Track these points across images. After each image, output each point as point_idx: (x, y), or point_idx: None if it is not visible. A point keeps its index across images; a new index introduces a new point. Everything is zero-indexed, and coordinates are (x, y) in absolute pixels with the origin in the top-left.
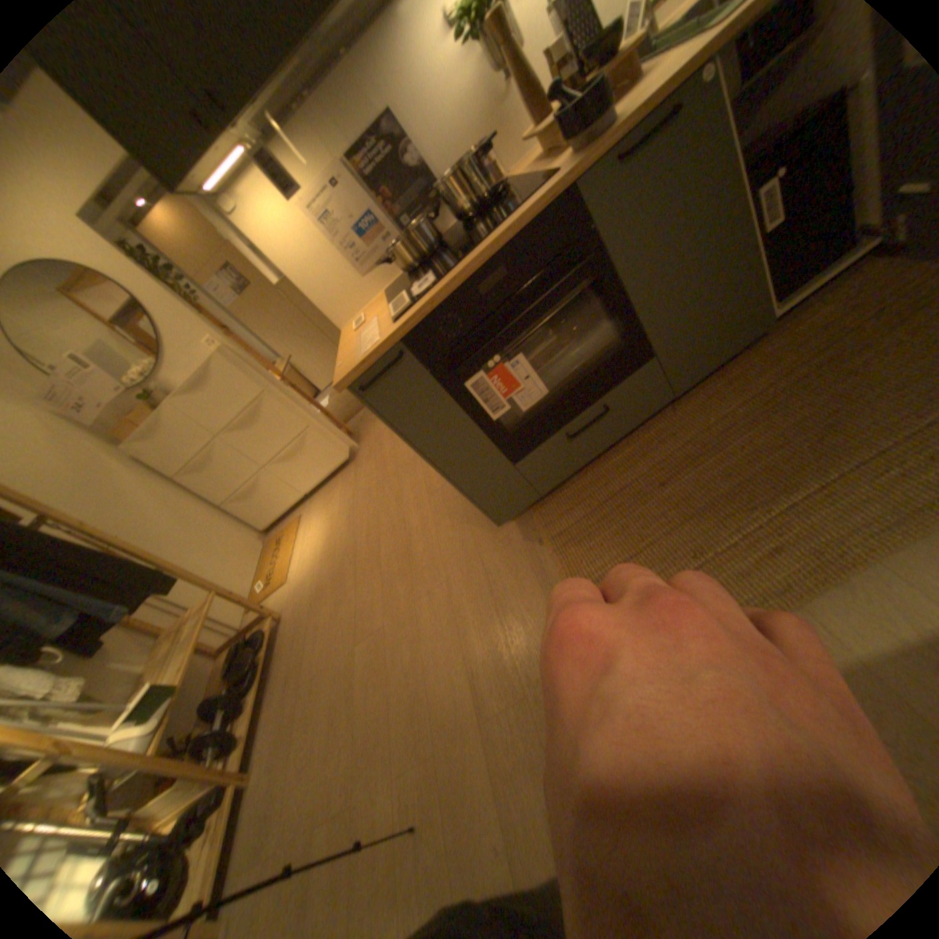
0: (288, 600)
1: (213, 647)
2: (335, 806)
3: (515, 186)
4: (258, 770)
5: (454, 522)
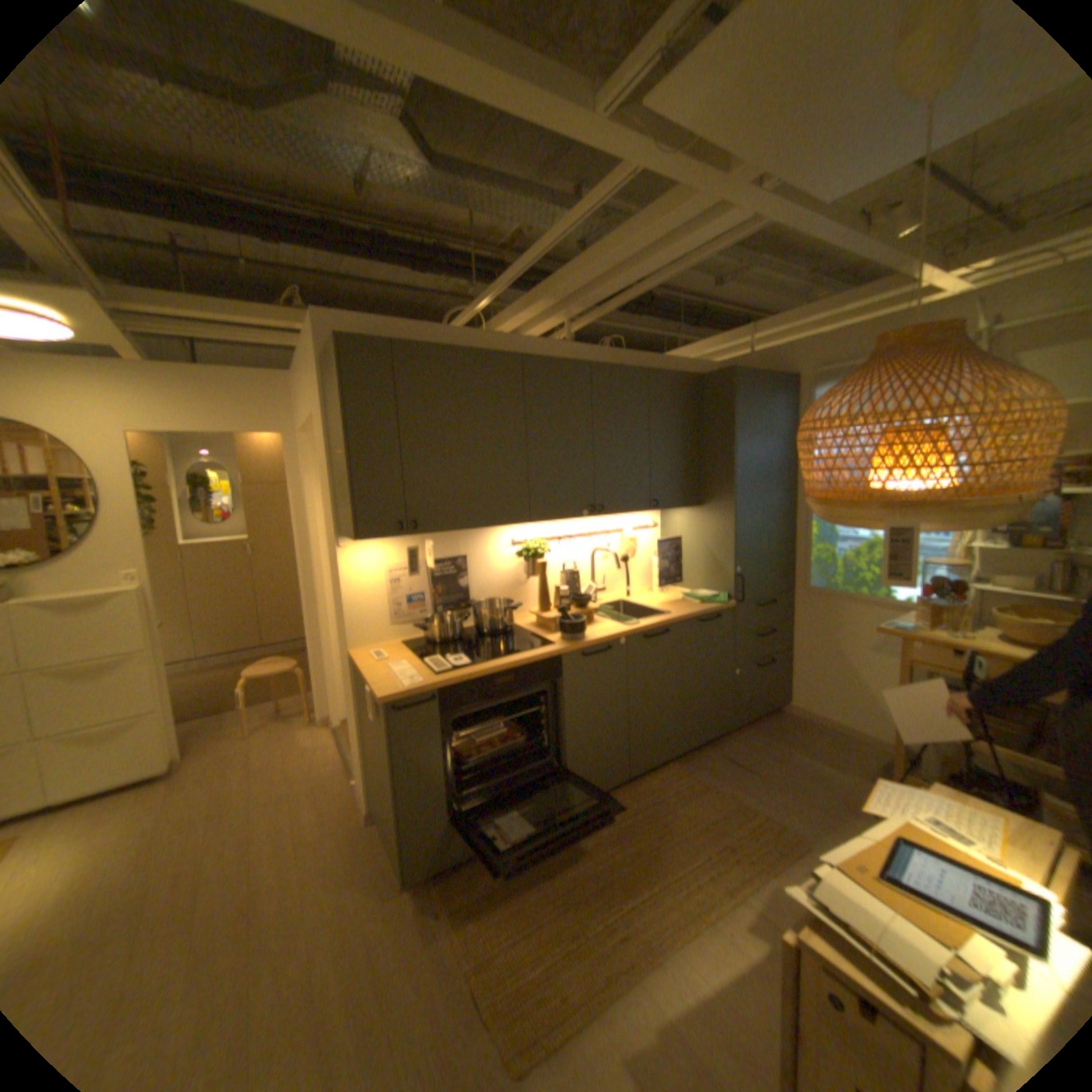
0: None
1: None
2: None
3: (522, 635)
4: None
5: (329, 888)
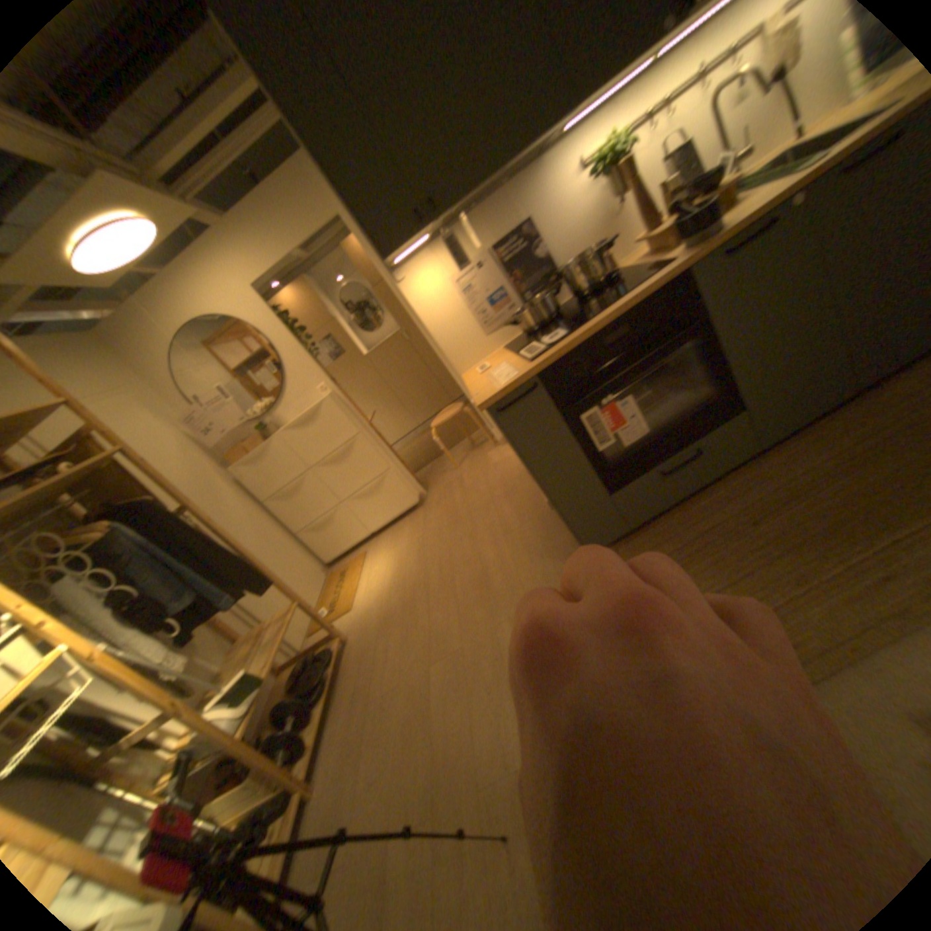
0: (356, 624)
1: (279, 662)
2: (415, 815)
3: (631, 271)
4: (325, 780)
5: (534, 556)
